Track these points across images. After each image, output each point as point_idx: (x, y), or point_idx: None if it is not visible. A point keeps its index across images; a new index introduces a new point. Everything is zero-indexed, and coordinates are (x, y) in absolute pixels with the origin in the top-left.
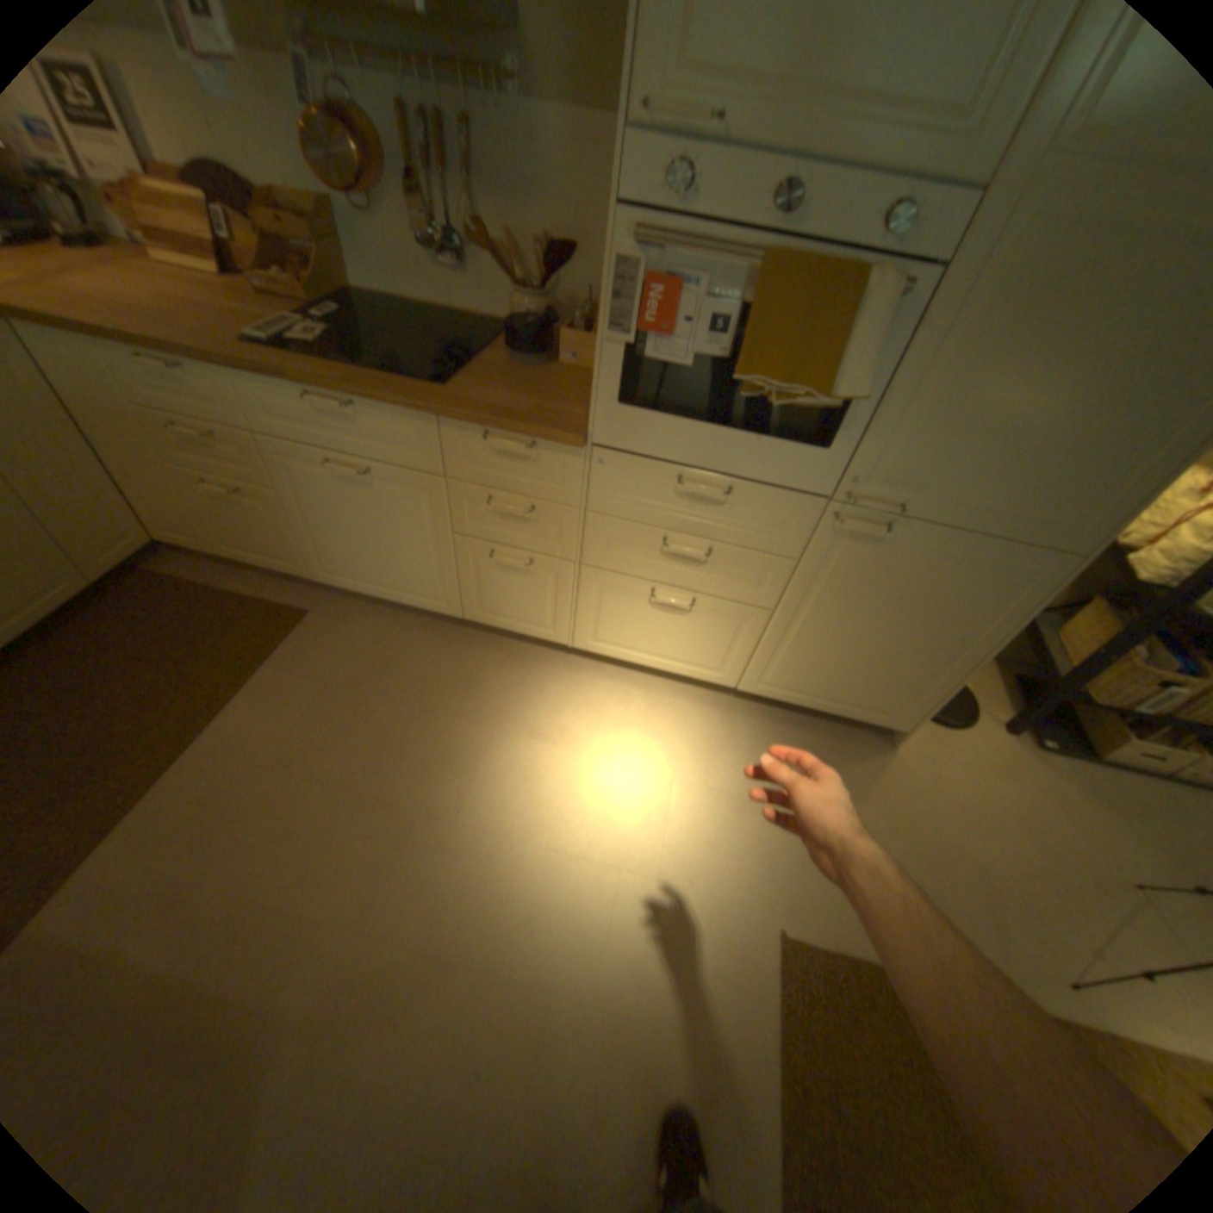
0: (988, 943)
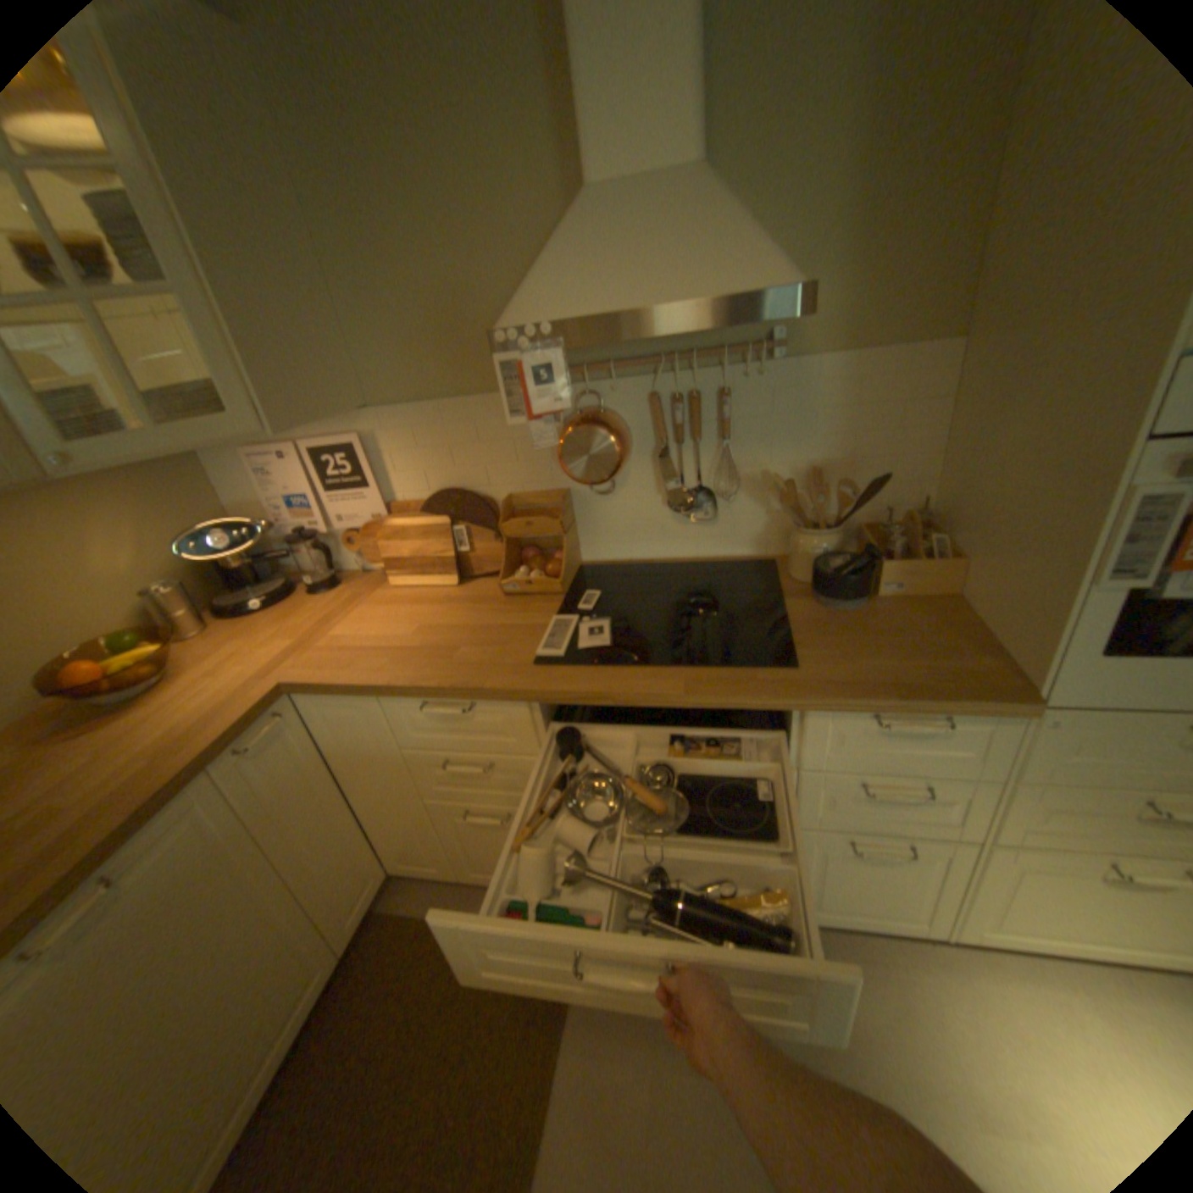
0: None
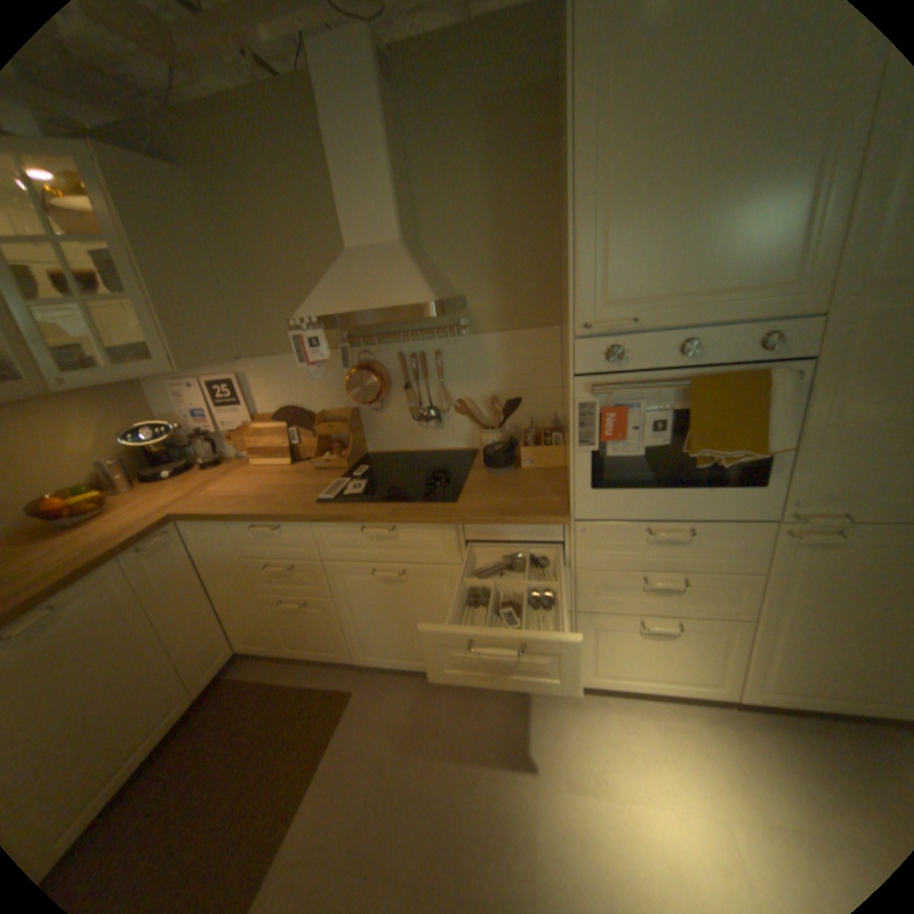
0: None
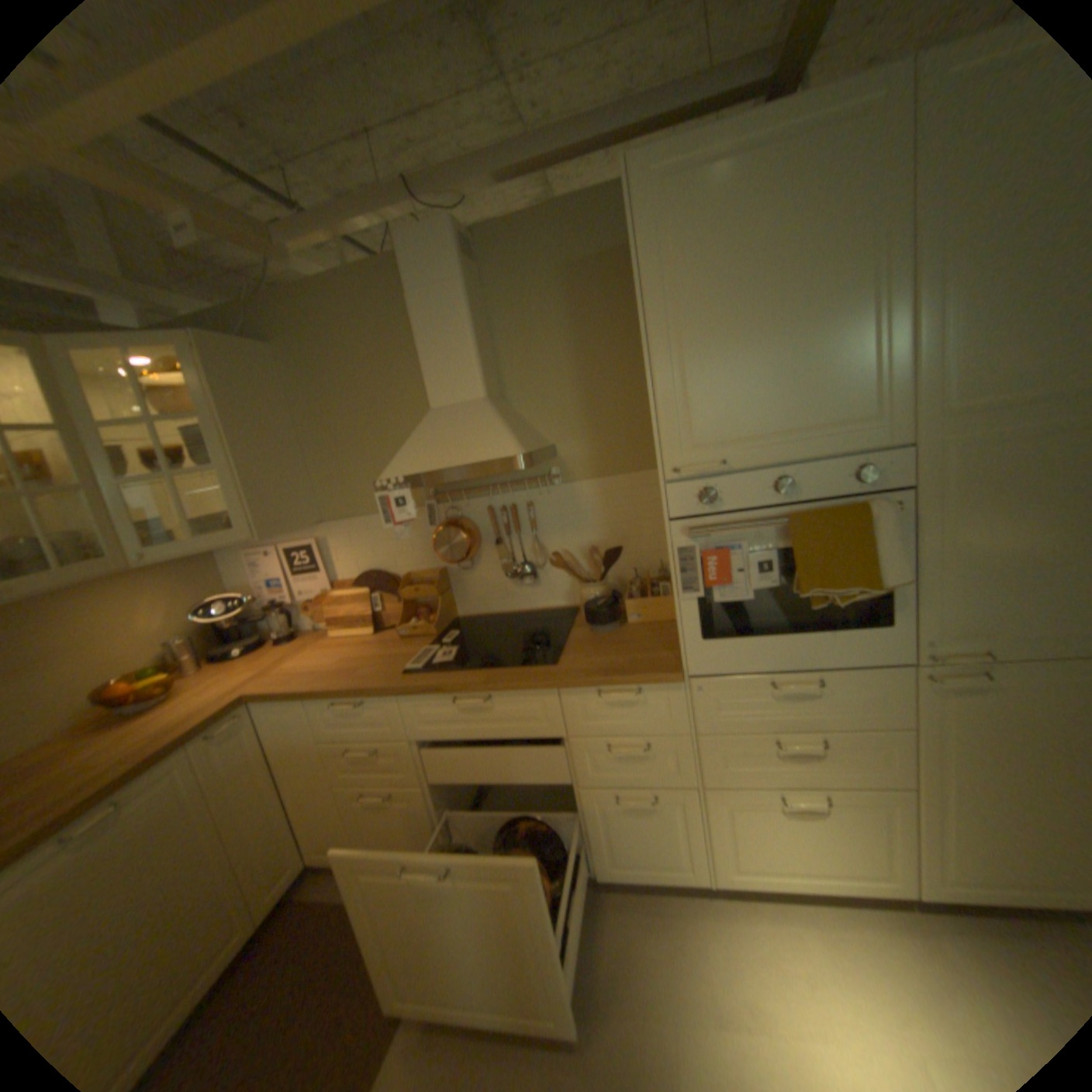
0: None
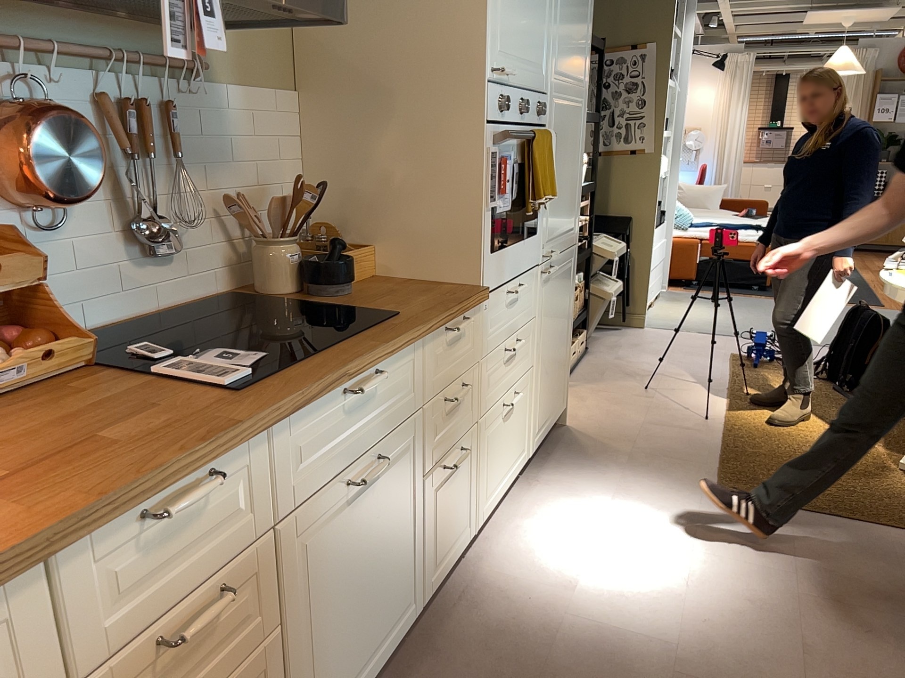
0: (690, 433)
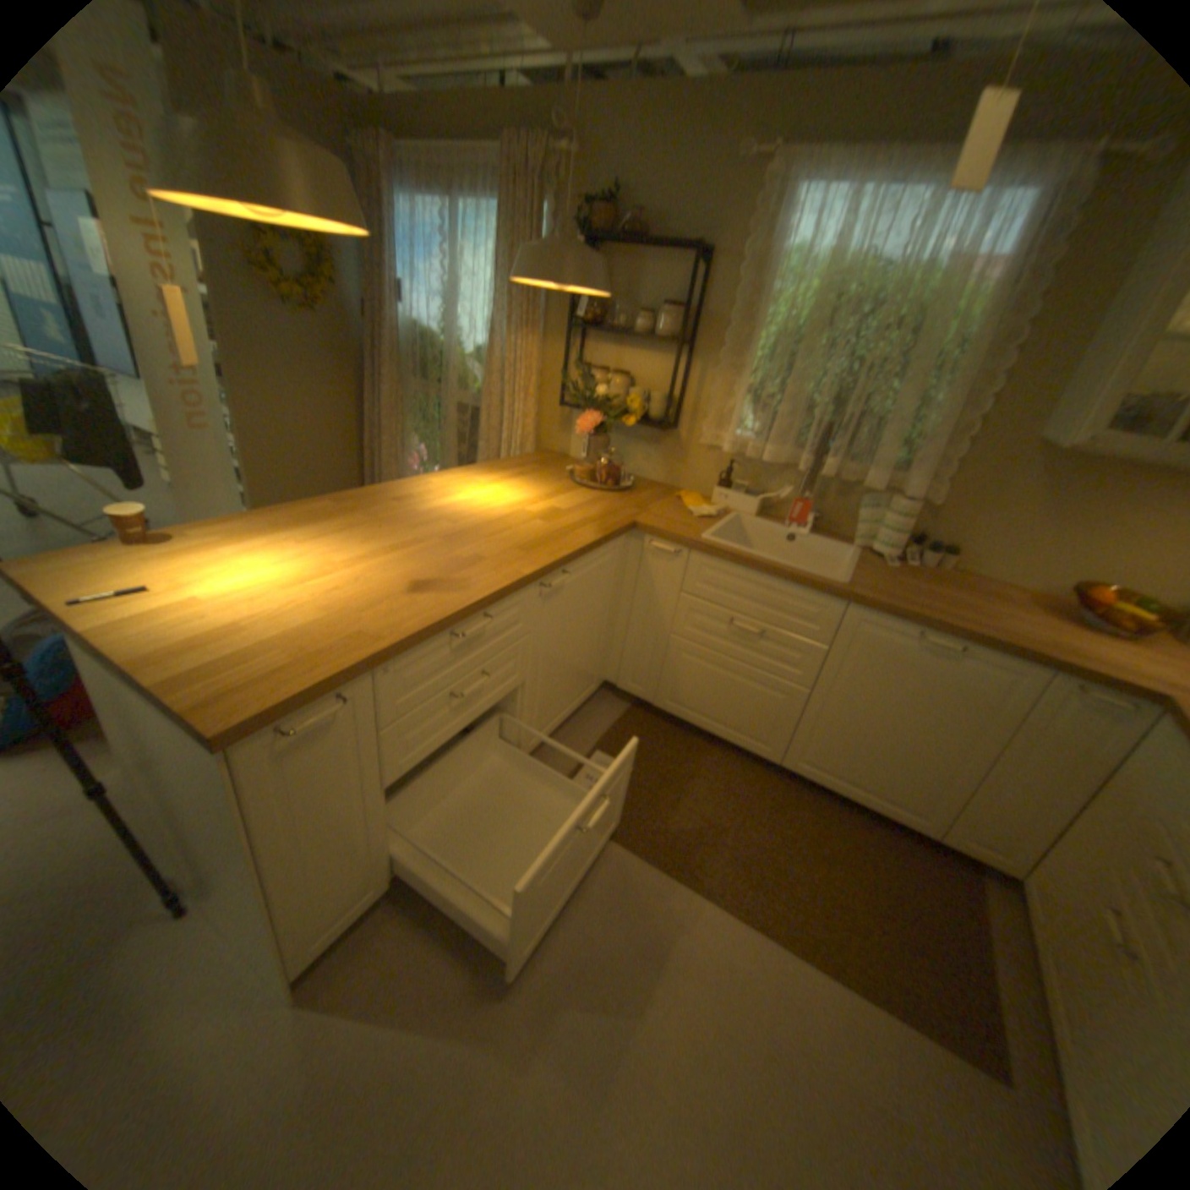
0: None
